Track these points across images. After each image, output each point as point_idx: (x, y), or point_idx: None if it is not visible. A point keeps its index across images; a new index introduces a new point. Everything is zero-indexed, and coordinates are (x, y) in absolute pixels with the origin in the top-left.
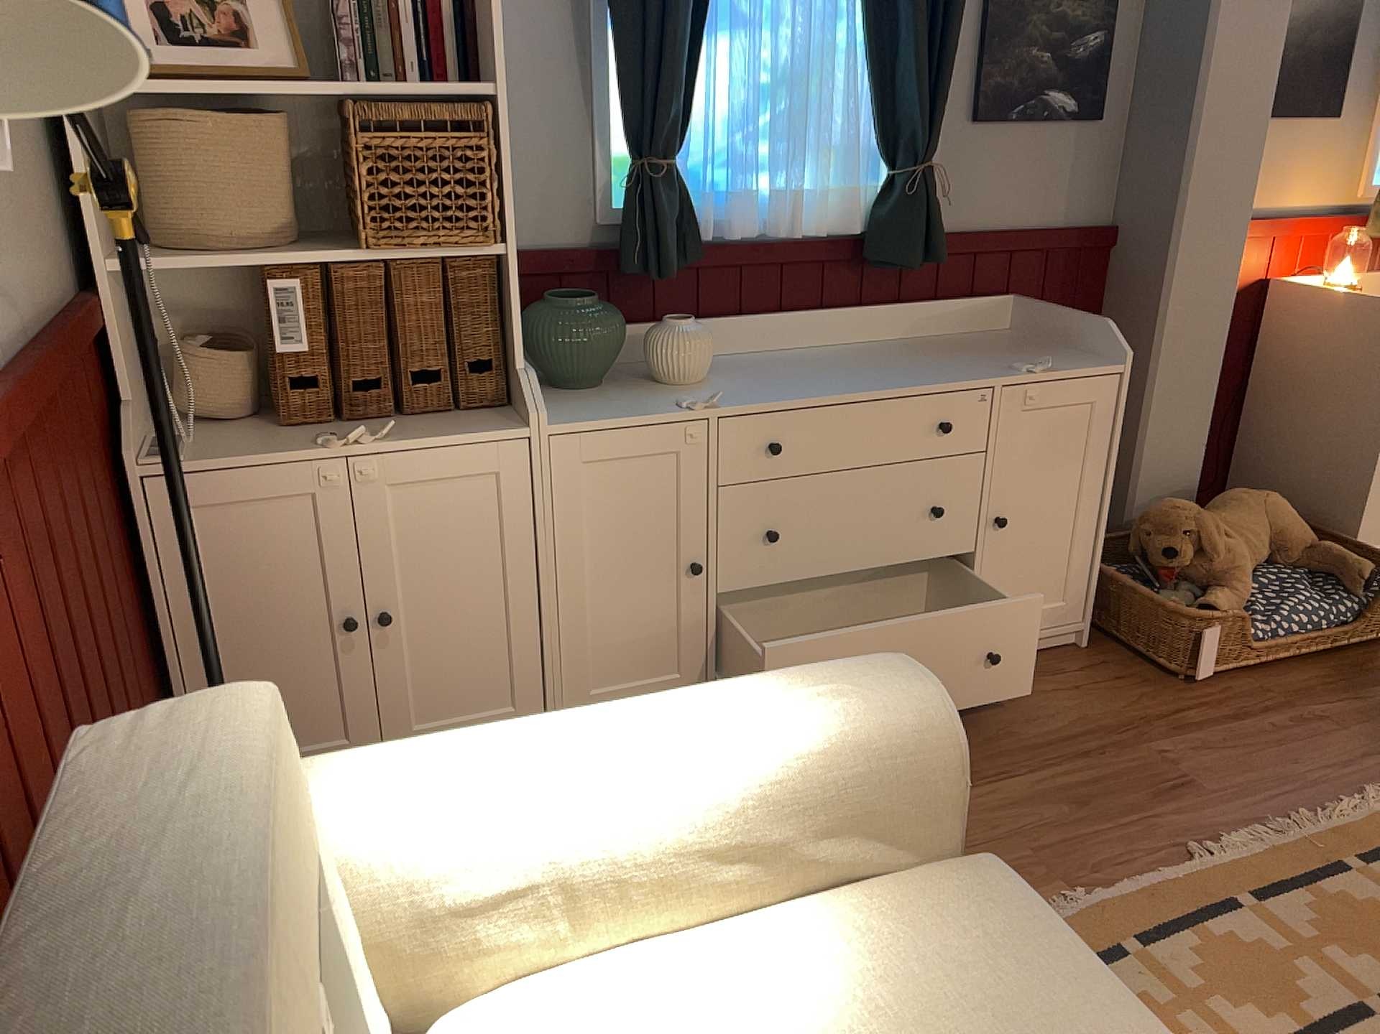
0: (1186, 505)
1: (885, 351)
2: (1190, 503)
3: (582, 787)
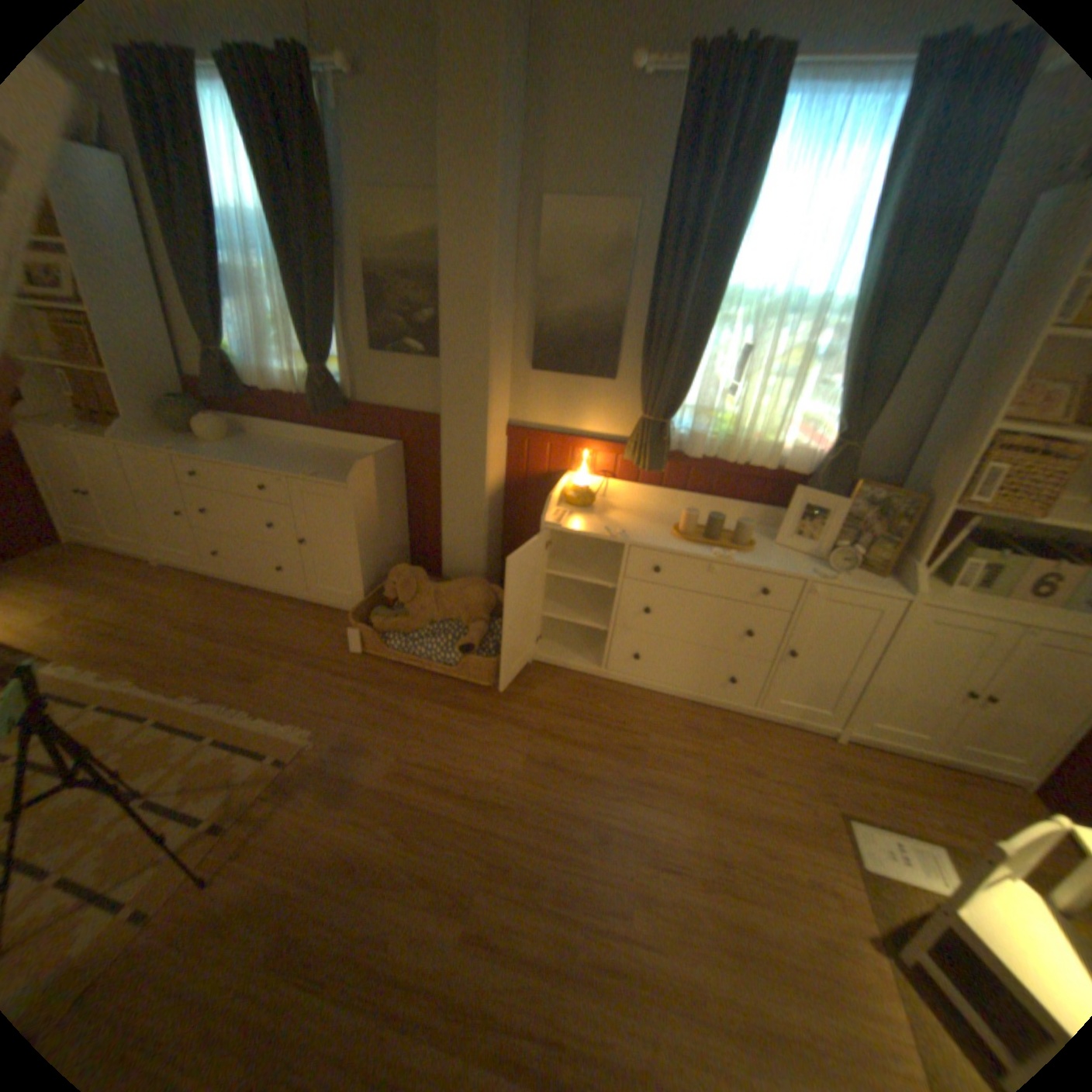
0: (404, 571)
1: (312, 453)
2: (412, 572)
3: None
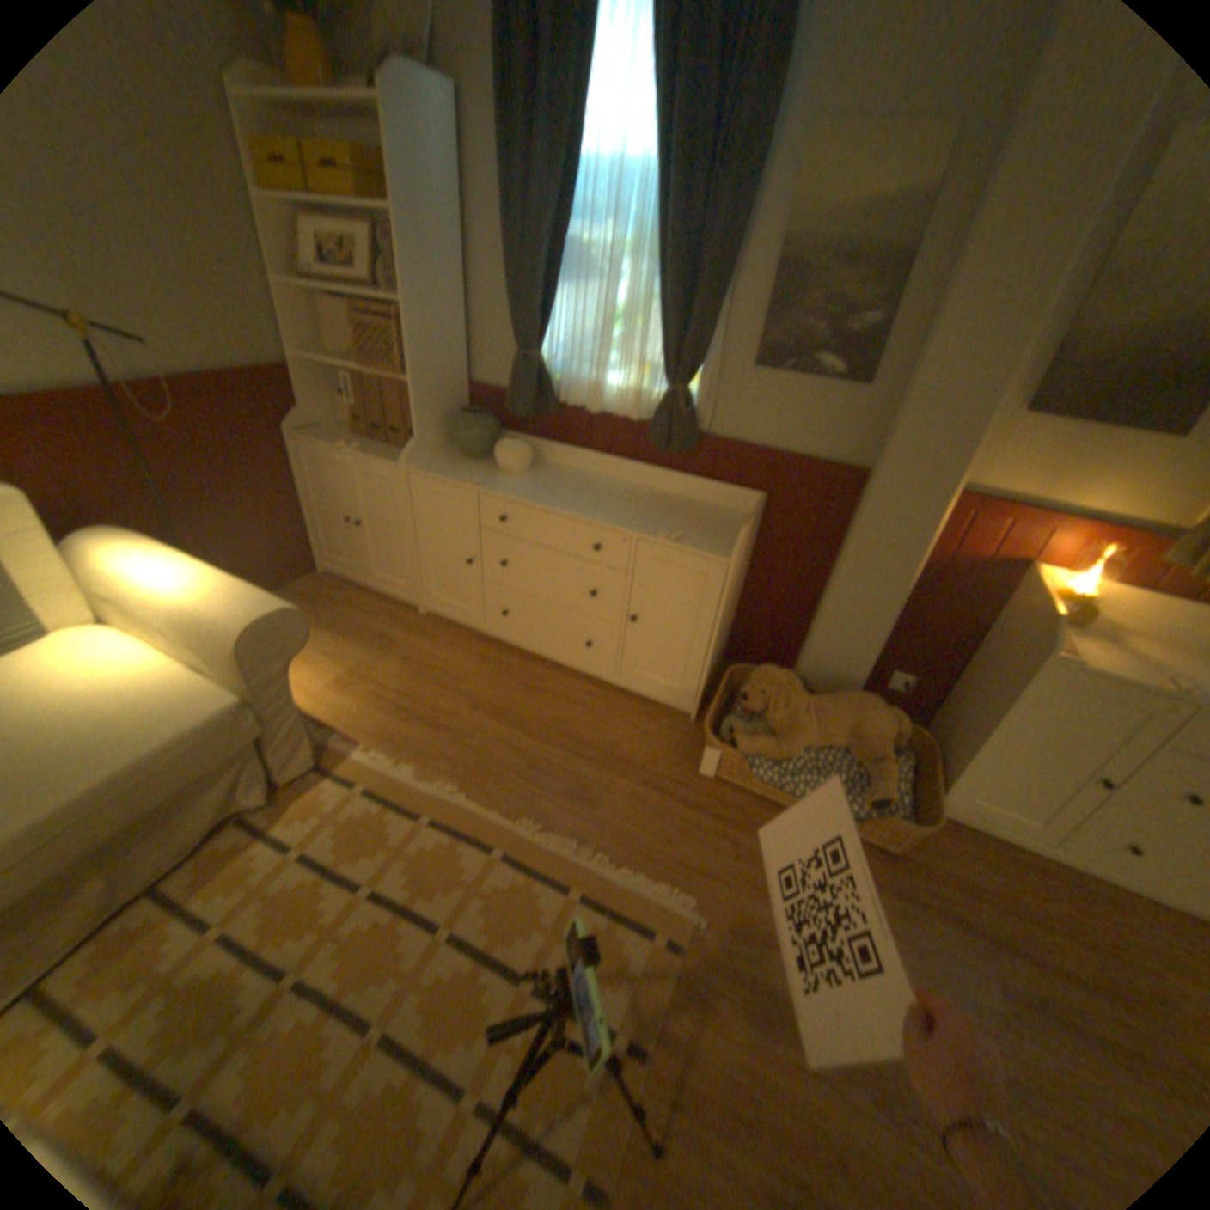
0: (777, 677)
1: (641, 499)
2: (786, 679)
3: (135, 584)
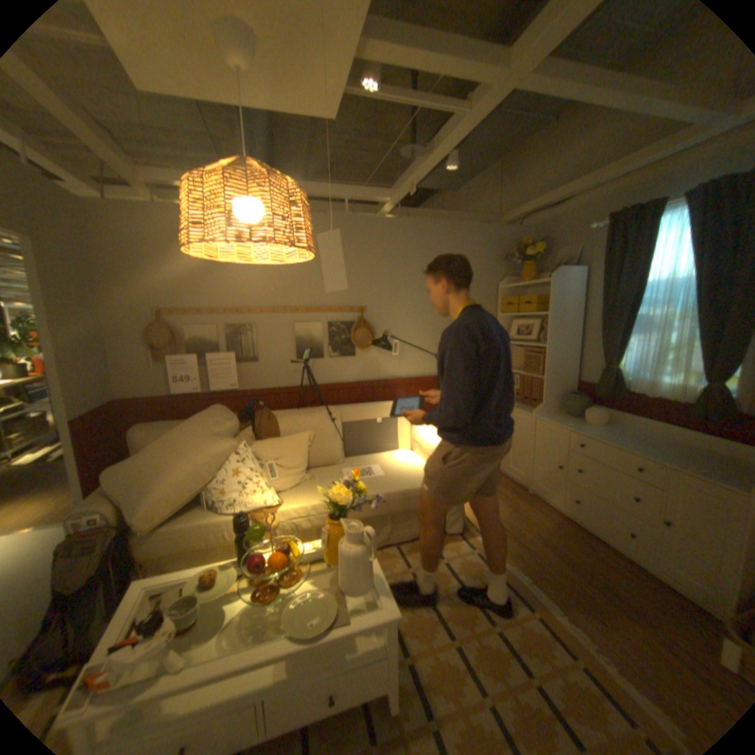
0: None
1: (687, 449)
2: None
3: (426, 437)
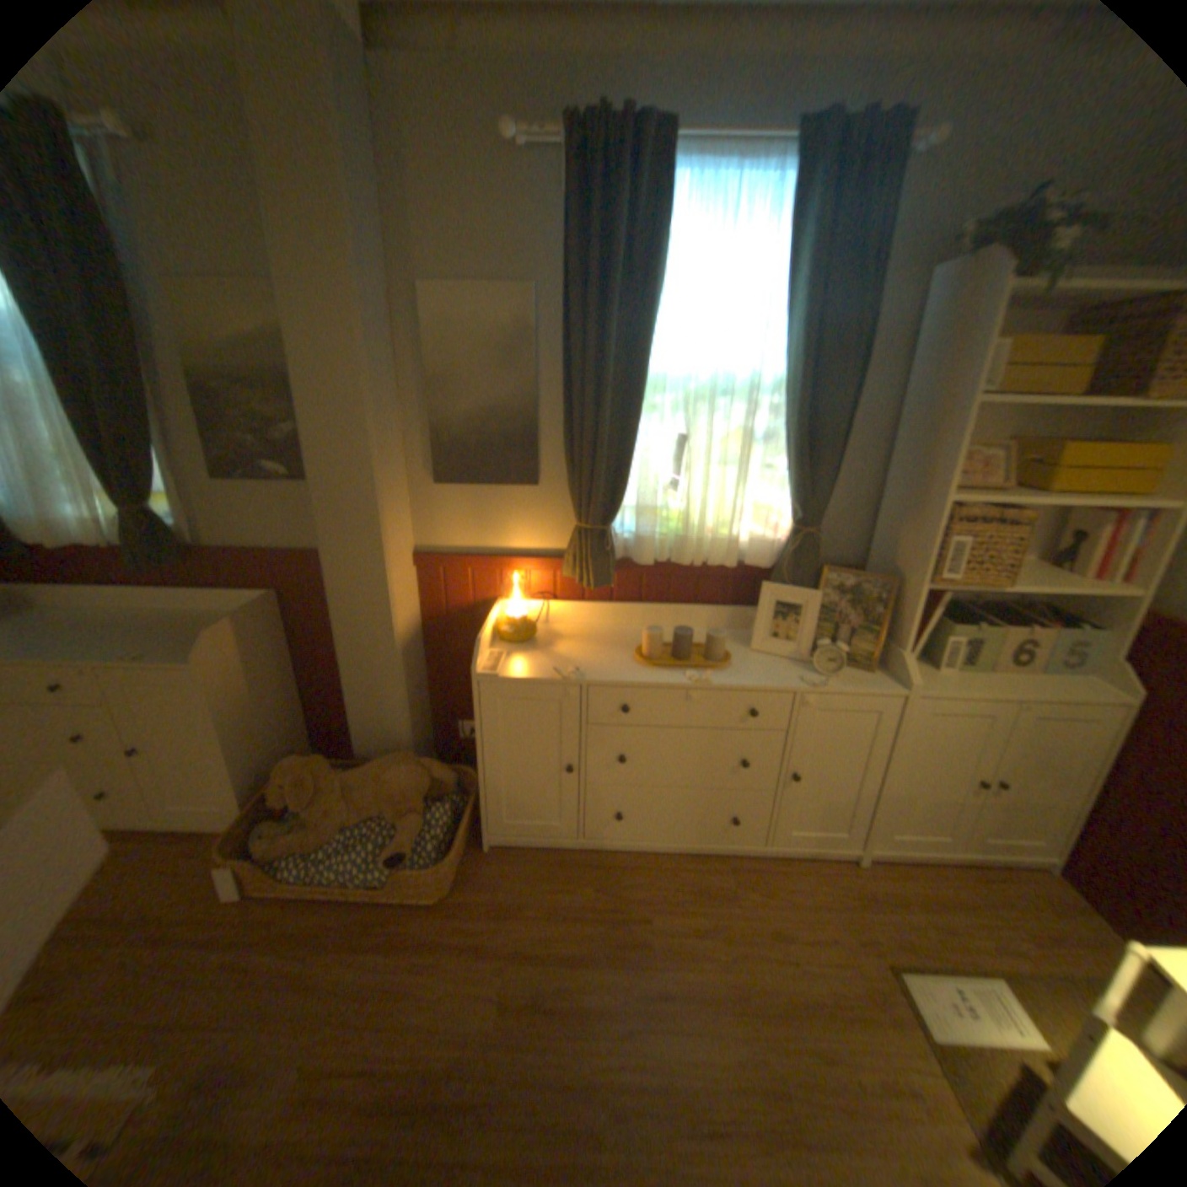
0: (295, 765)
1: (142, 621)
2: (307, 764)
3: None
